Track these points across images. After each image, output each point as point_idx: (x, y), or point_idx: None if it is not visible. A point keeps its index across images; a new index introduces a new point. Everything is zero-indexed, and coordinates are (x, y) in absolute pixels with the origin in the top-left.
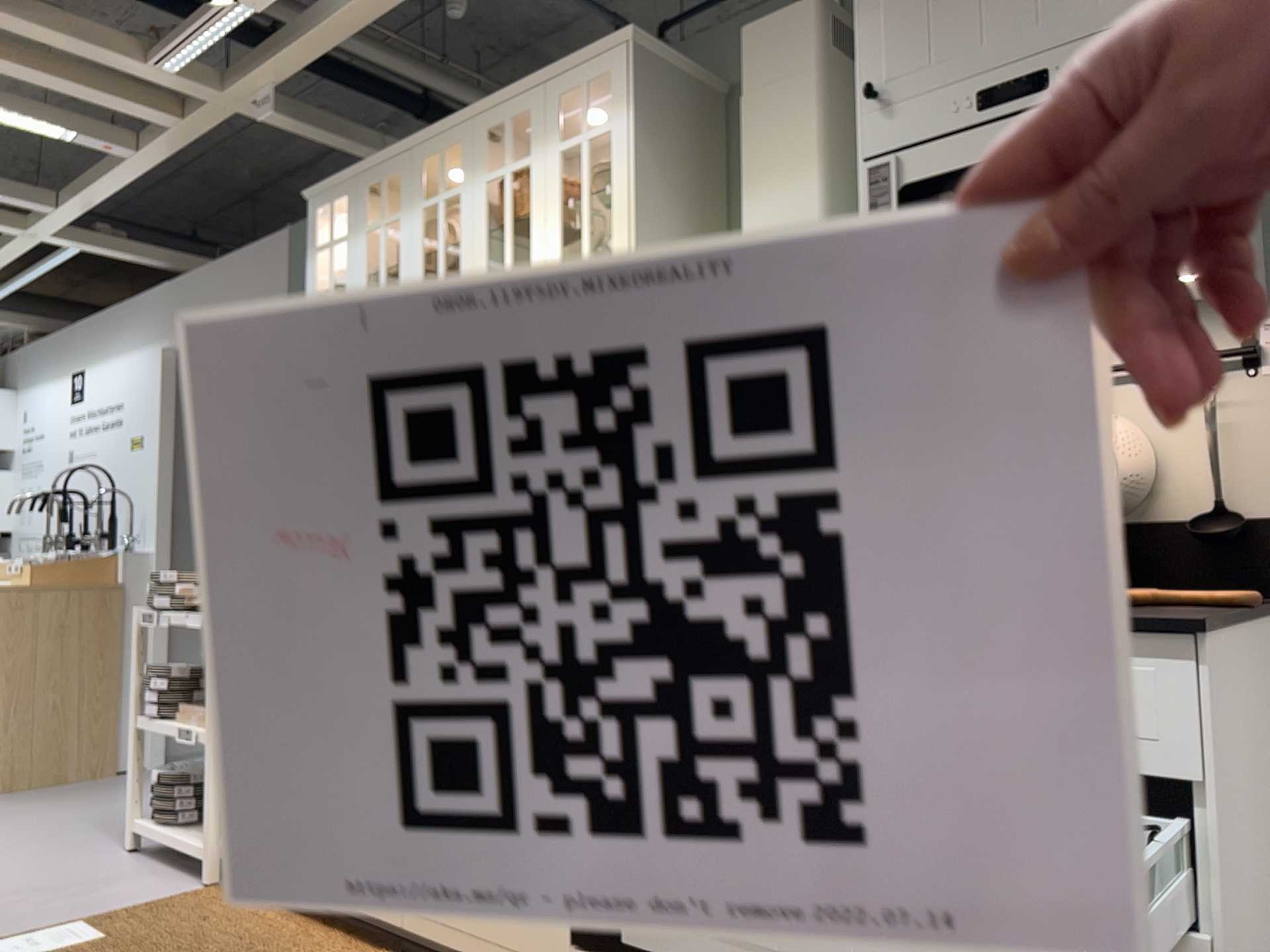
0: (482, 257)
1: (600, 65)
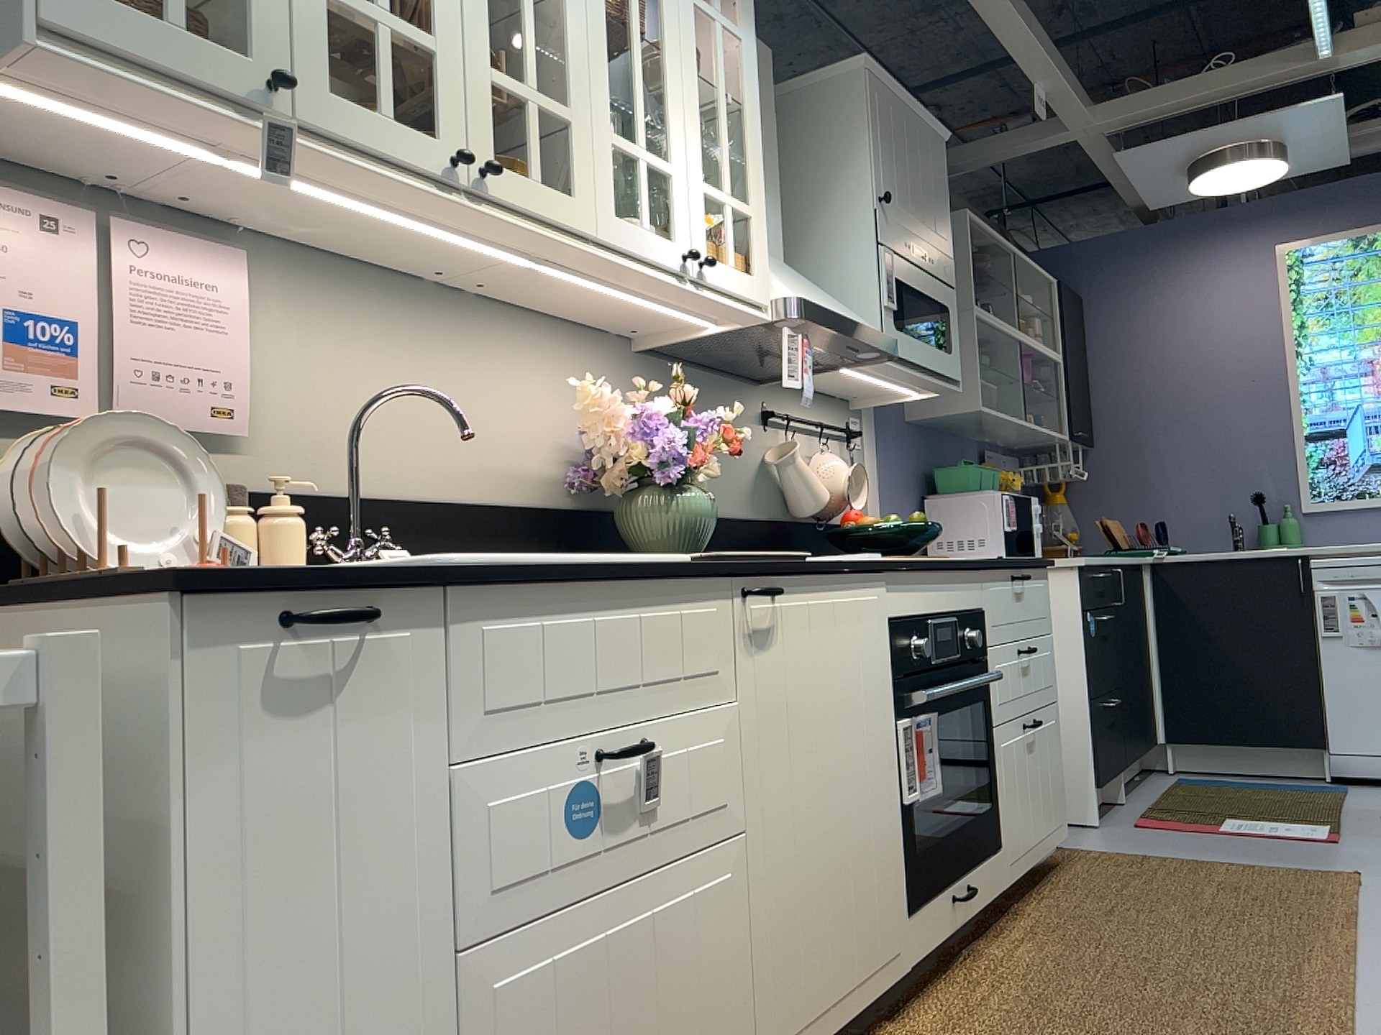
0: (603, 41)
1: None
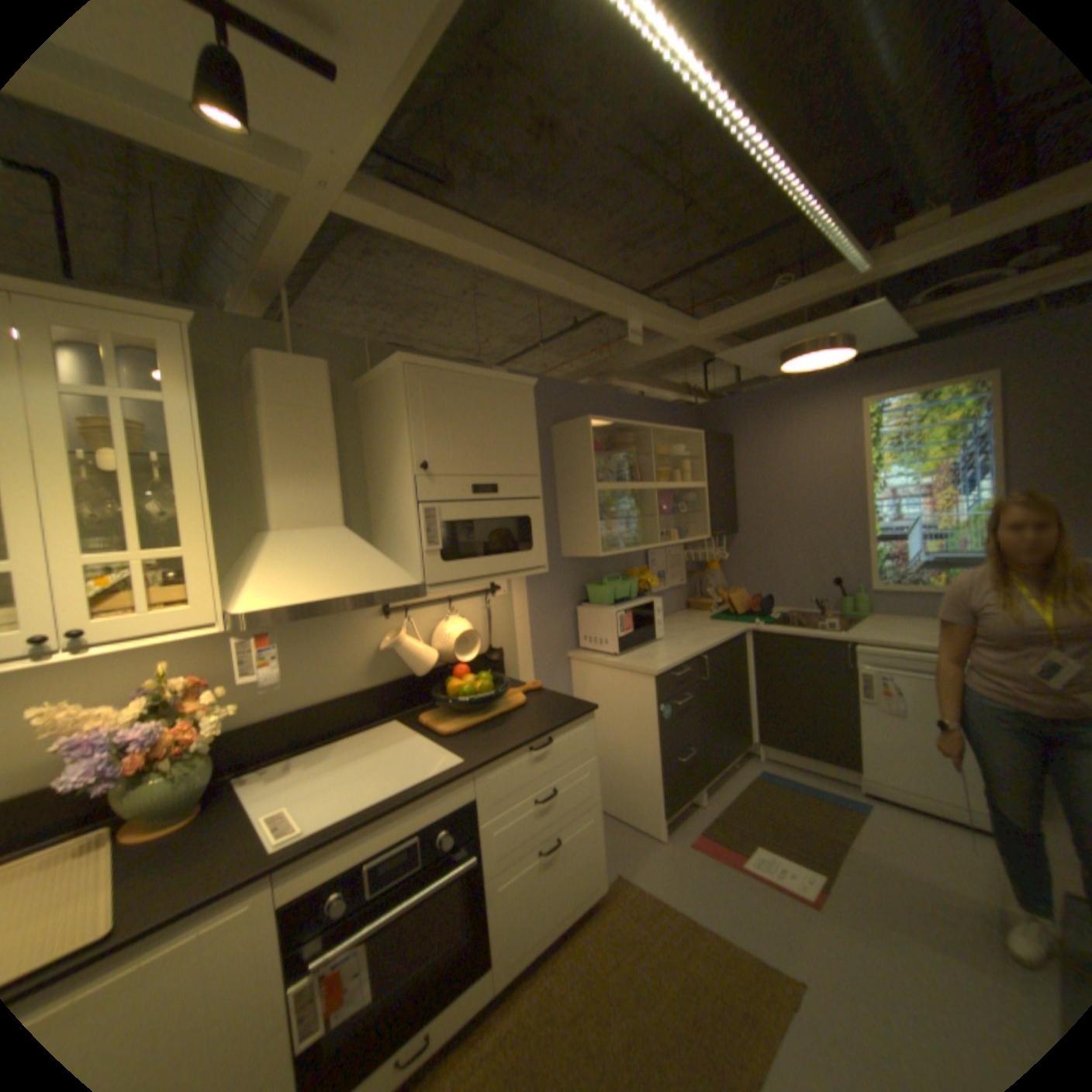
0: None
1: (138, 324)
